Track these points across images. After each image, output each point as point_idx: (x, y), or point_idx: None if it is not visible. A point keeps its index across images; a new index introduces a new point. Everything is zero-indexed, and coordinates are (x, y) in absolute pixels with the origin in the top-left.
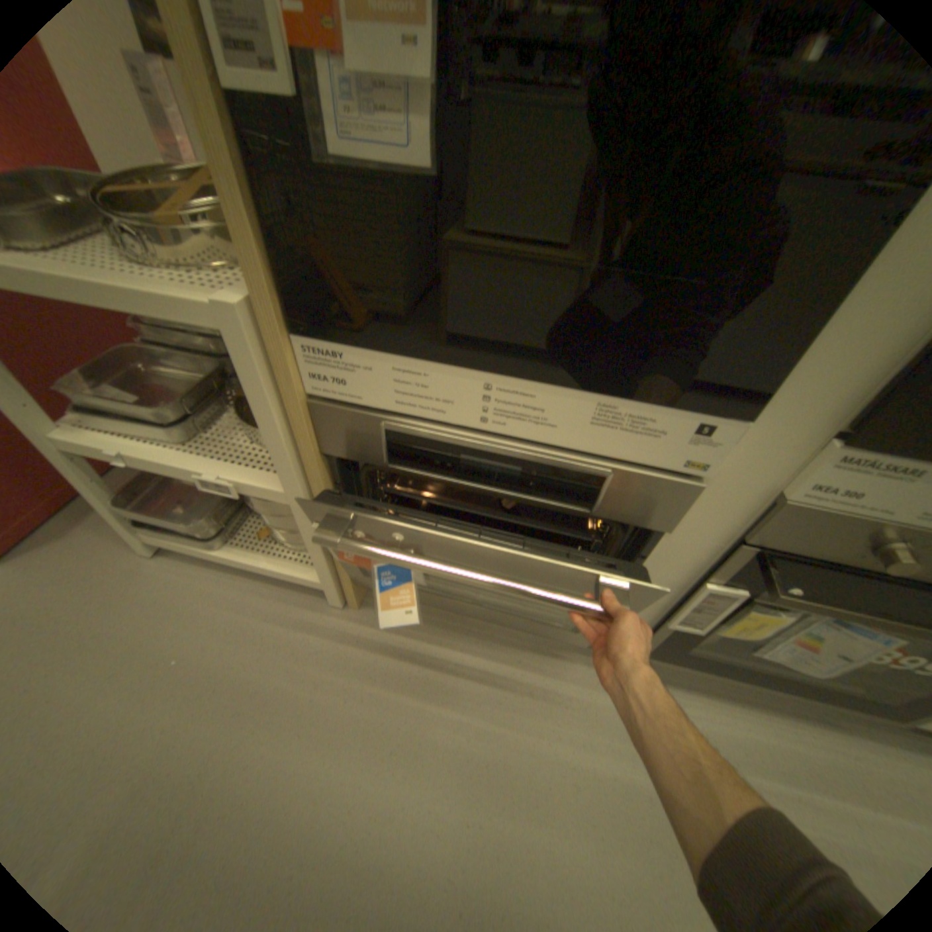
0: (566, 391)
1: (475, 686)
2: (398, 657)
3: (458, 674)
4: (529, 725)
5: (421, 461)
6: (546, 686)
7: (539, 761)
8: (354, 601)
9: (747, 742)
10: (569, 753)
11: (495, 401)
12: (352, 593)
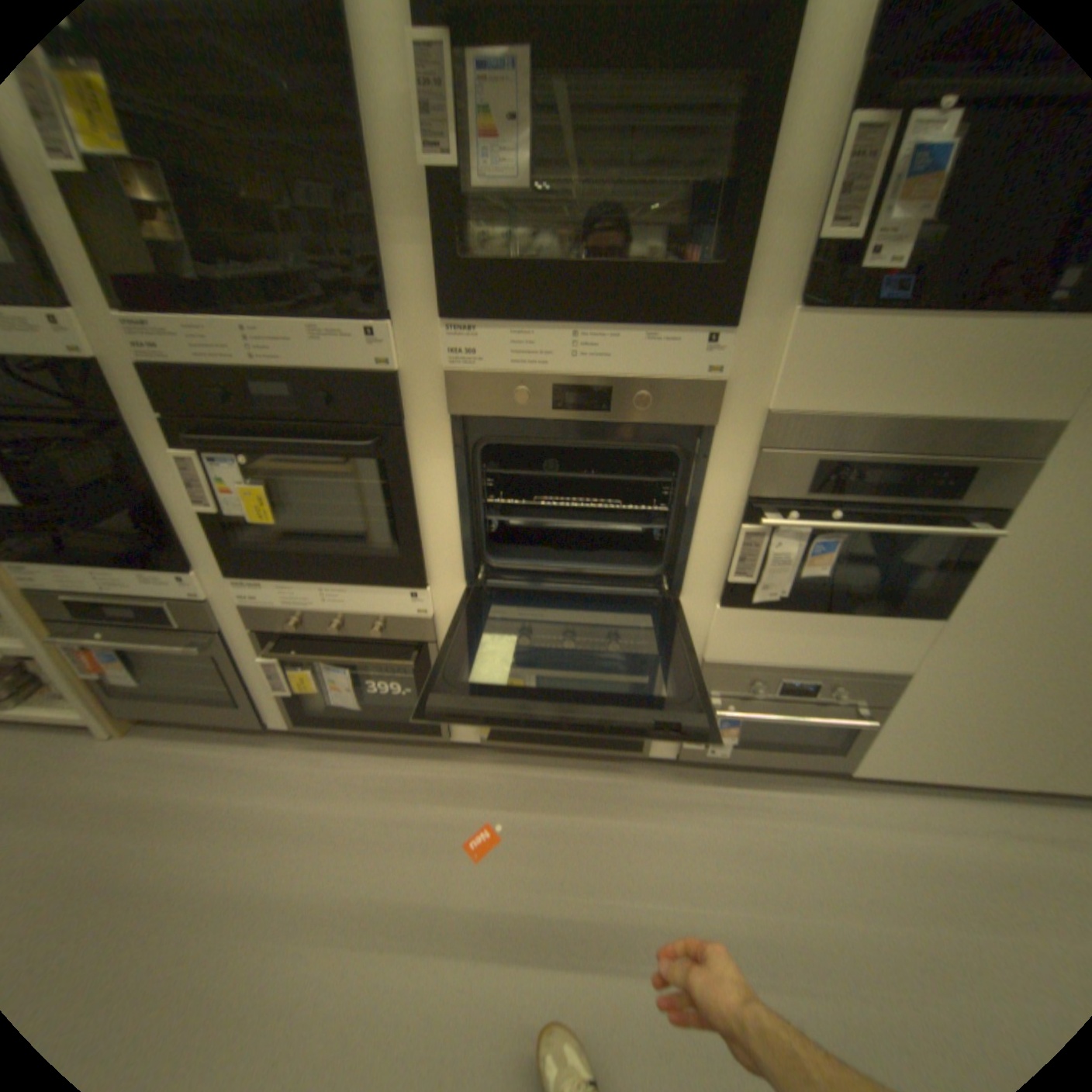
0: (121, 576)
1: (188, 776)
2: (138, 768)
3: (179, 771)
4: (217, 793)
5: (90, 620)
6: (242, 768)
7: (214, 811)
8: (117, 737)
9: (368, 779)
10: (237, 804)
11: (99, 585)
12: (111, 729)
